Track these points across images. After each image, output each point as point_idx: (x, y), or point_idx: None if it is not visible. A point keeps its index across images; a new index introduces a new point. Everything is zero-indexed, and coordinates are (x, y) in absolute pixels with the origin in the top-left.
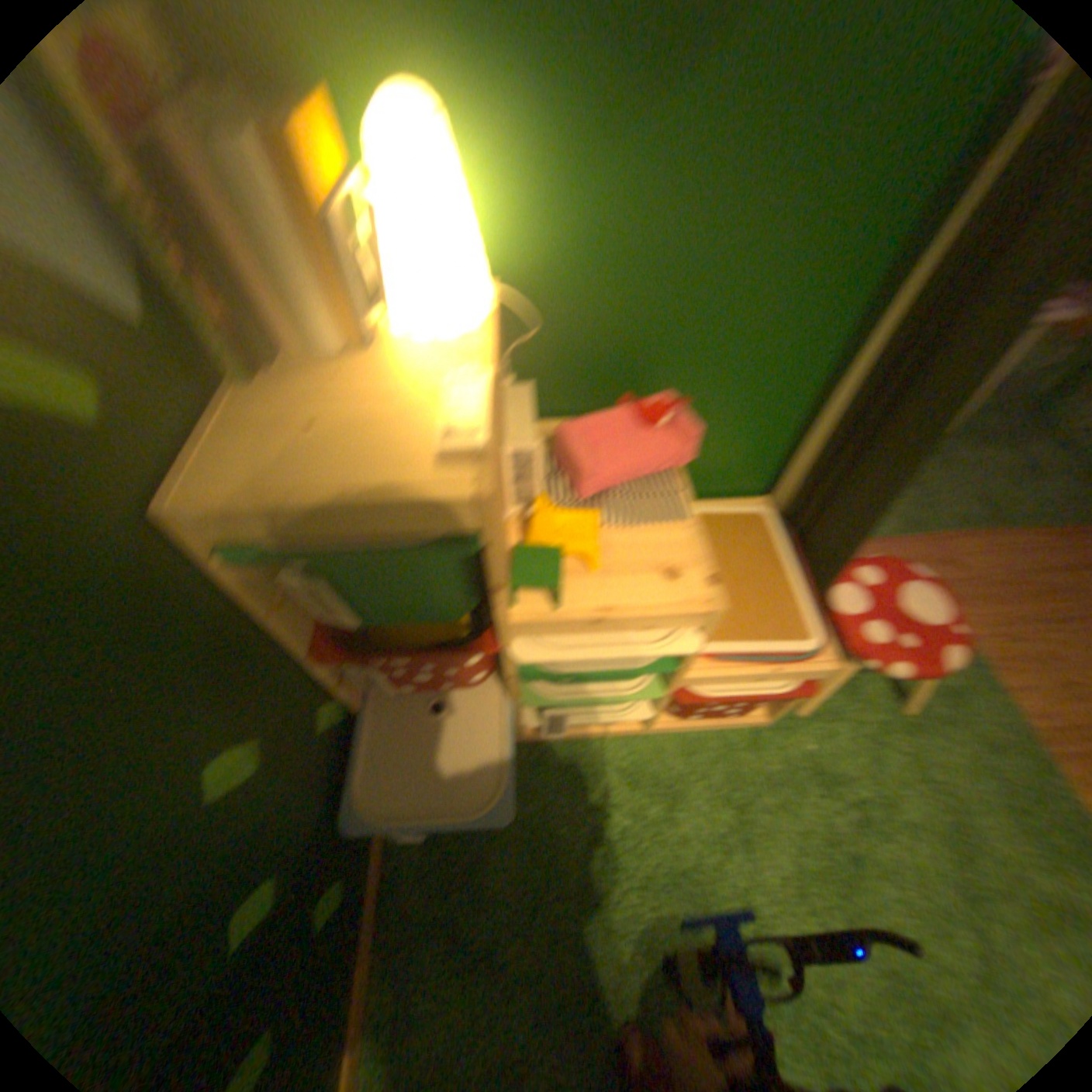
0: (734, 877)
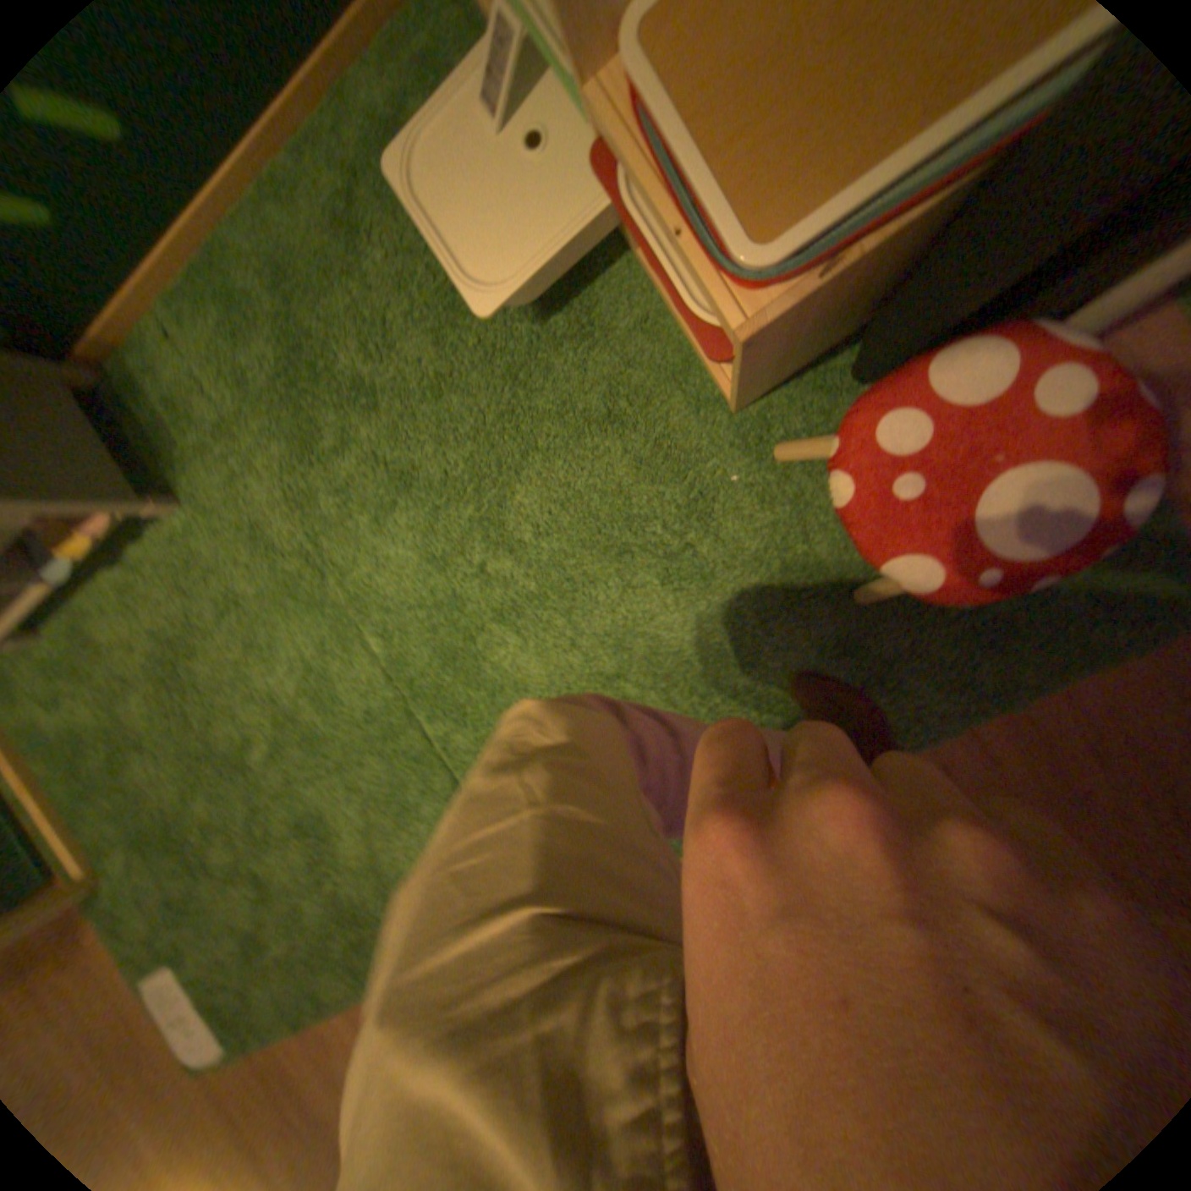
0: (544, 439)
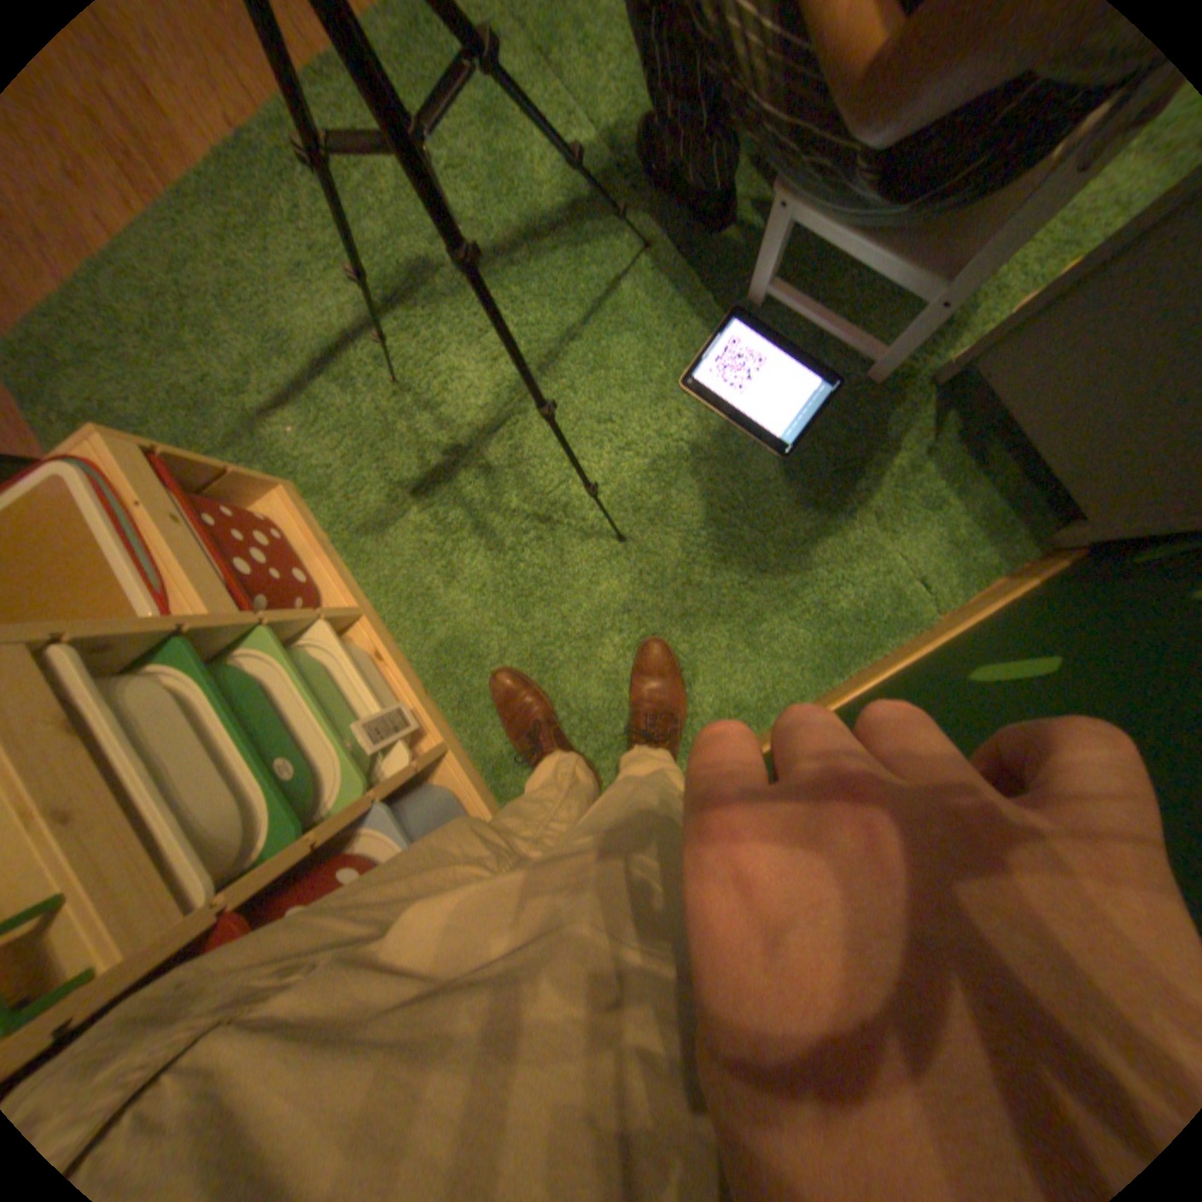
0: (452, 465)
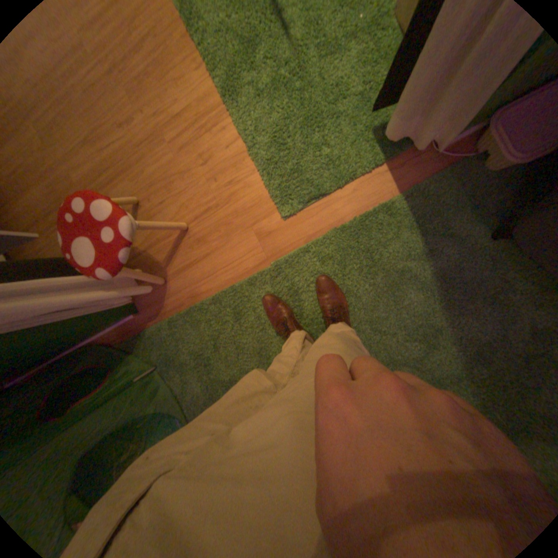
0: None
